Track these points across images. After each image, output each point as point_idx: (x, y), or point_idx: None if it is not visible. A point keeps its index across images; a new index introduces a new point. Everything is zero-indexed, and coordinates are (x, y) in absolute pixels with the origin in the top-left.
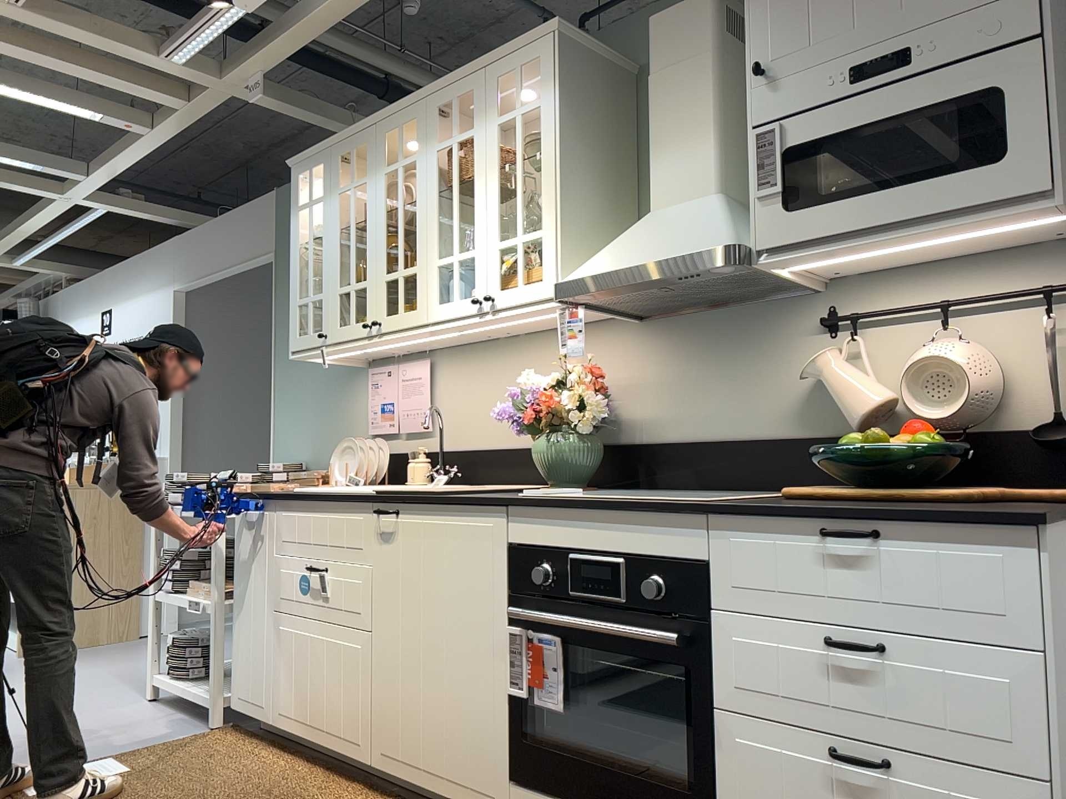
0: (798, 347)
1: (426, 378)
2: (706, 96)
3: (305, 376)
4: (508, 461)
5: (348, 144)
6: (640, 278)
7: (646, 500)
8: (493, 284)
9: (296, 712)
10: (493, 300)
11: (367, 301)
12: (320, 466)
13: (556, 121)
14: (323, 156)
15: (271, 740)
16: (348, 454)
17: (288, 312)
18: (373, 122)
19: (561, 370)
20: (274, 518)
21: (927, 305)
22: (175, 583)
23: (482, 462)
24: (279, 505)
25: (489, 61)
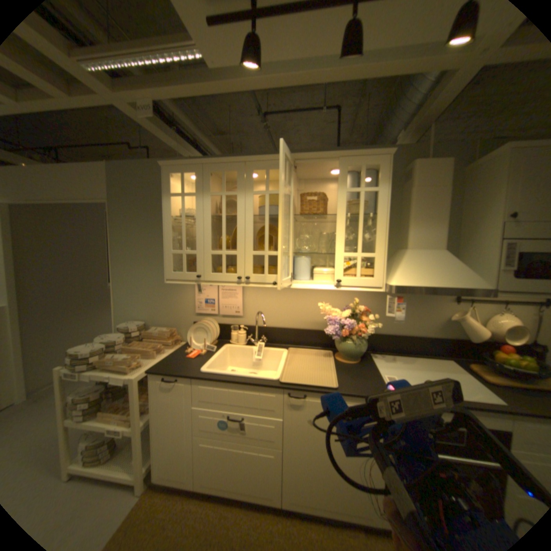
0: (444, 306)
1: (240, 291)
2: (446, 206)
3: (140, 276)
4: (294, 334)
5: (219, 167)
6: (446, 294)
7: (474, 403)
8: (339, 274)
9: (217, 486)
10: (339, 282)
11: (237, 264)
12: (155, 324)
13: (388, 202)
14: (194, 168)
15: (184, 492)
16: (200, 331)
17: (121, 238)
18: (244, 160)
19: (350, 308)
20: (191, 389)
21: (503, 302)
22: (84, 417)
23: (277, 333)
24: (196, 383)
25: (344, 154)
